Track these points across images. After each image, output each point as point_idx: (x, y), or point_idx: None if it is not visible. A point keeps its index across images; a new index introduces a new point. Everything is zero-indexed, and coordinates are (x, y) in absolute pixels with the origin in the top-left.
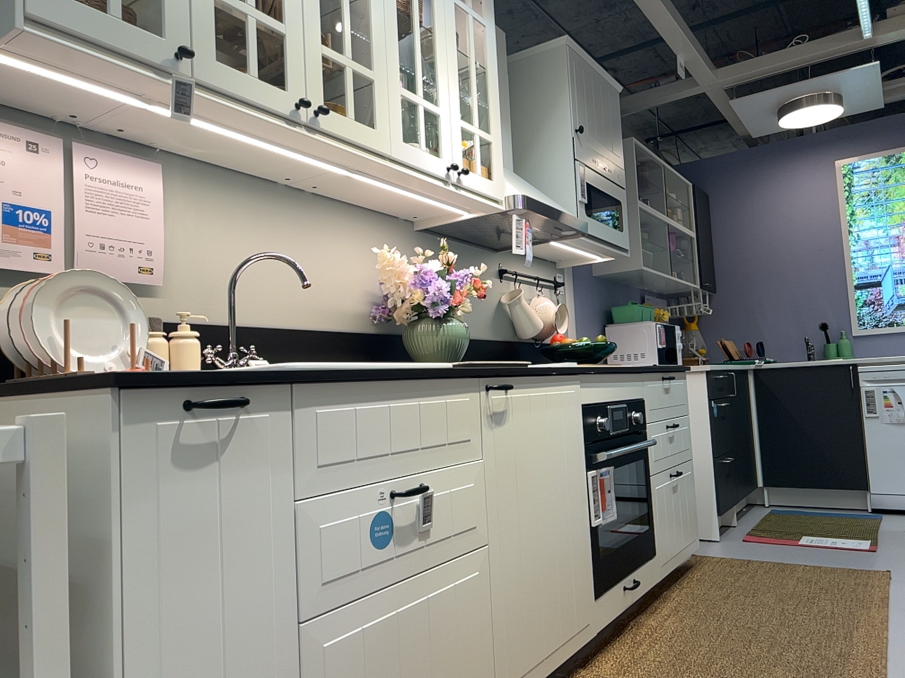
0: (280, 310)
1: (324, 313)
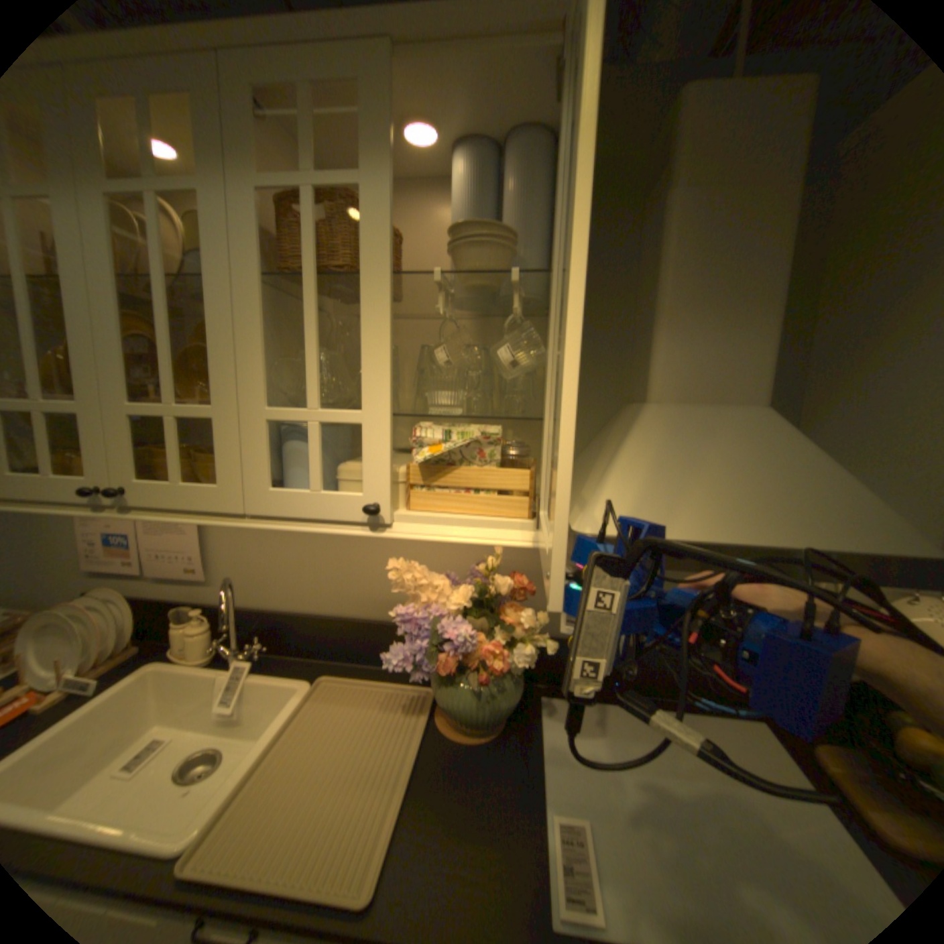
0: (321, 598)
1: (376, 603)
